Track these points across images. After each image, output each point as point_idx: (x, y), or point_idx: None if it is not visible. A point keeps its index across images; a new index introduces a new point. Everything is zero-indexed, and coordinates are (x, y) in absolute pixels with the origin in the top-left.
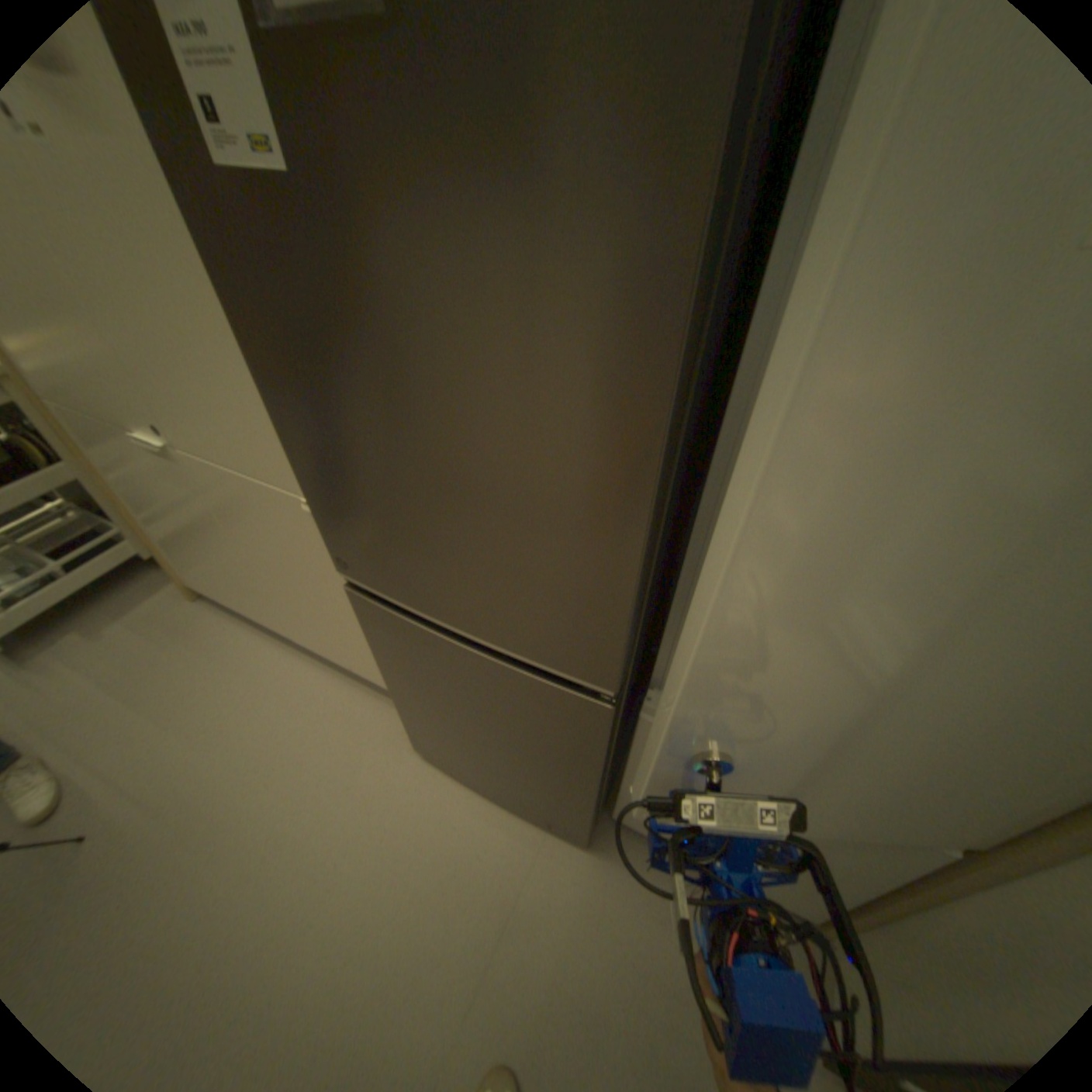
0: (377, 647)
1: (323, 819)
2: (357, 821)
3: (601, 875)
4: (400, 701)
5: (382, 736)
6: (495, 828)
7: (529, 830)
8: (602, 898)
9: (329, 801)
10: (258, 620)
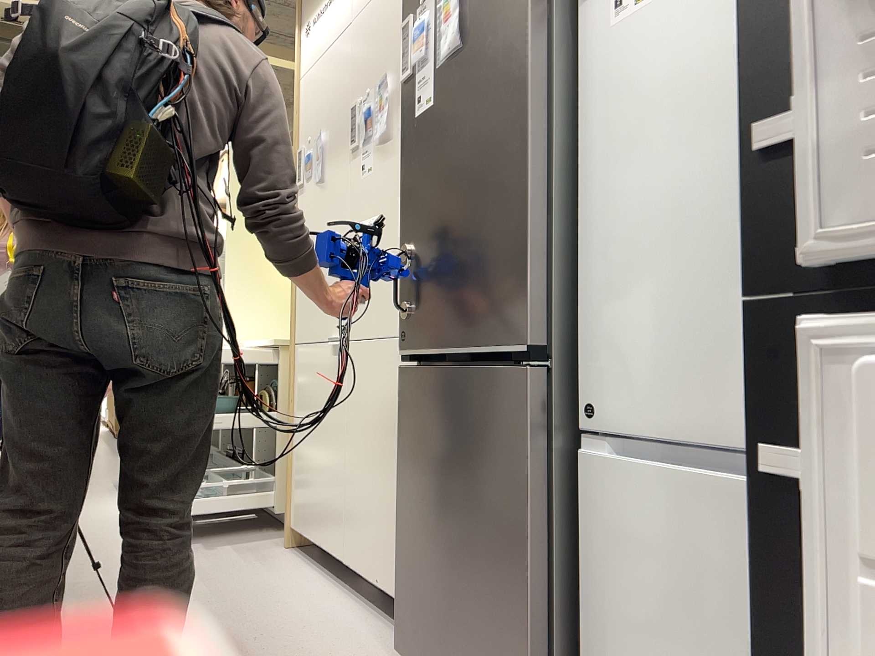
0: (402, 442)
1: None
2: None
3: None
4: (402, 536)
5: (373, 649)
6: None
7: None
8: None
9: None
10: (326, 547)
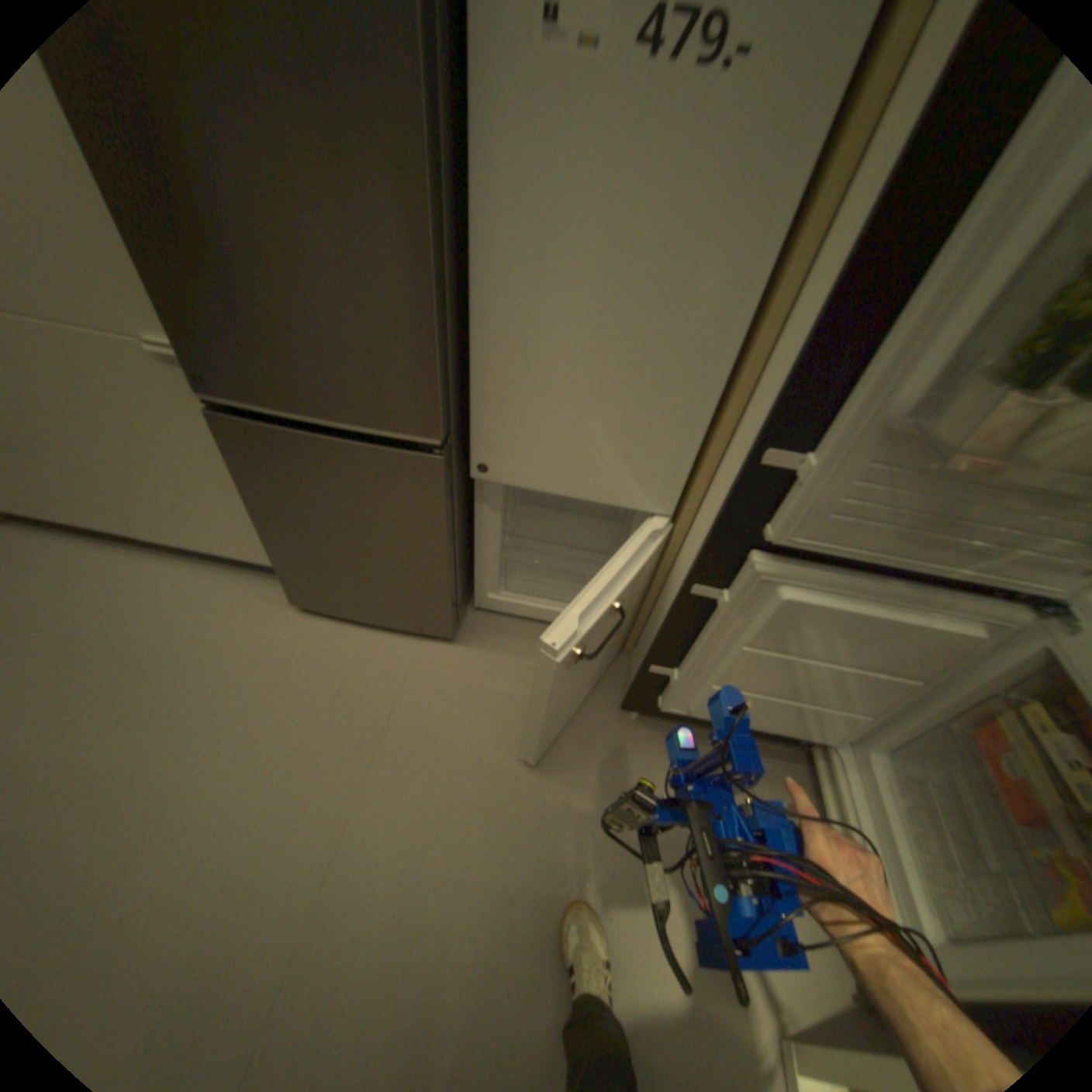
0: (242, 480)
1: (210, 673)
2: (245, 667)
3: (467, 657)
4: (270, 544)
5: (256, 605)
6: (375, 647)
7: (405, 642)
8: (469, 670)
9: (213, 659)
10: (89, 528)
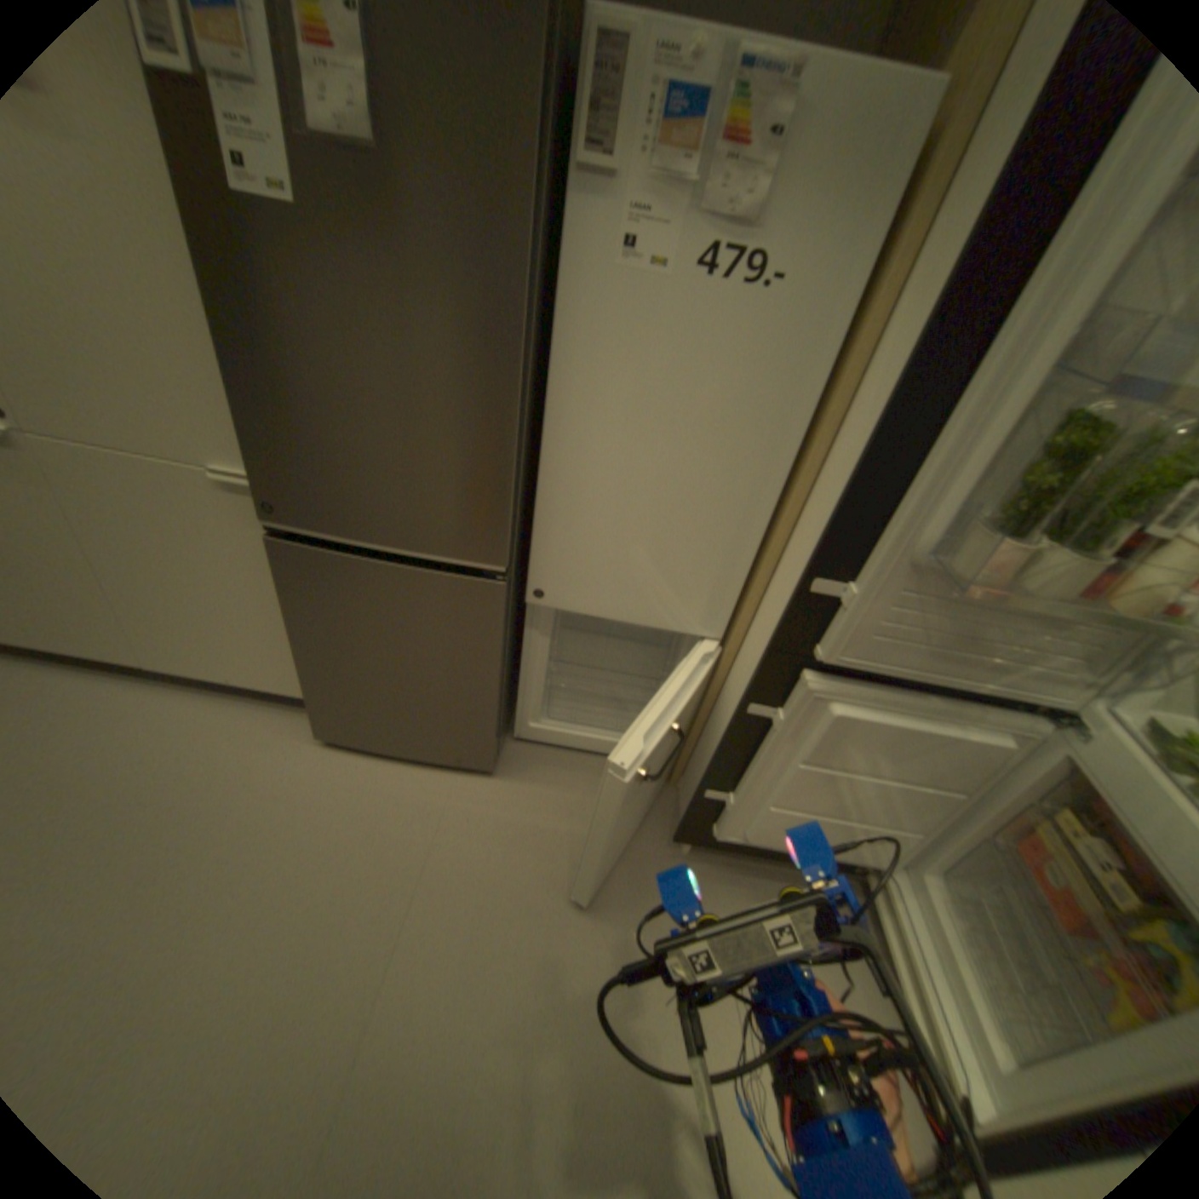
0: (290, 604)
1: (222, 816)
2: (263, 809)
3: (508, 792)
4: (307, 671)
5: (275, 739)
6: (409, 782)
7: (441, 777)
8: (511, 806)
9: (226, 800)
10: (89, 655)
